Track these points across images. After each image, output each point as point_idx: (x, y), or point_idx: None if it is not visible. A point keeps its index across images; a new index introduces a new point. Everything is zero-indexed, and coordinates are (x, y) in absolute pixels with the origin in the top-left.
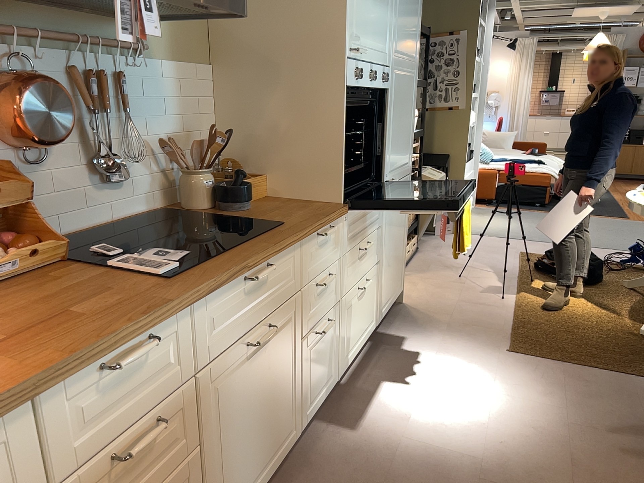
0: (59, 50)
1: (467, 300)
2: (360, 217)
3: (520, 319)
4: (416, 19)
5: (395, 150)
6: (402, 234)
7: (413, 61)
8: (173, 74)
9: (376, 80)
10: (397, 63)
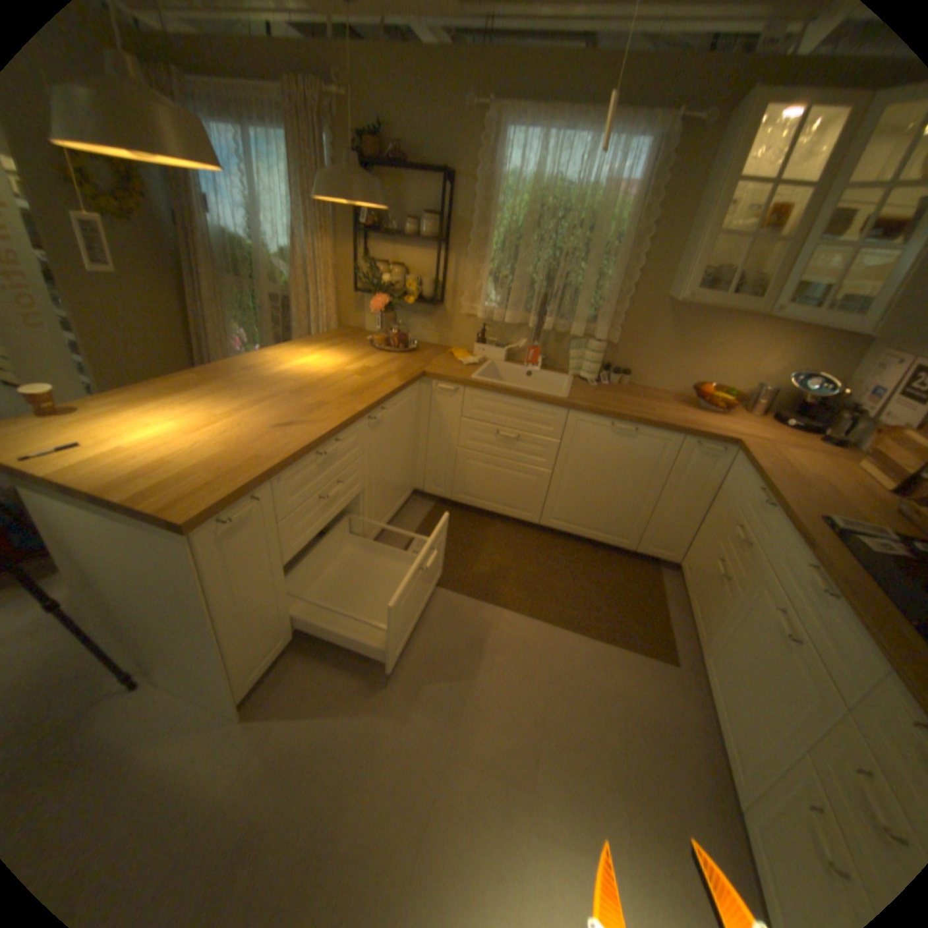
0: None
1: None
2: None
3: None
4: None
5: None
6: None
7: None
8: None
9: None
10: None
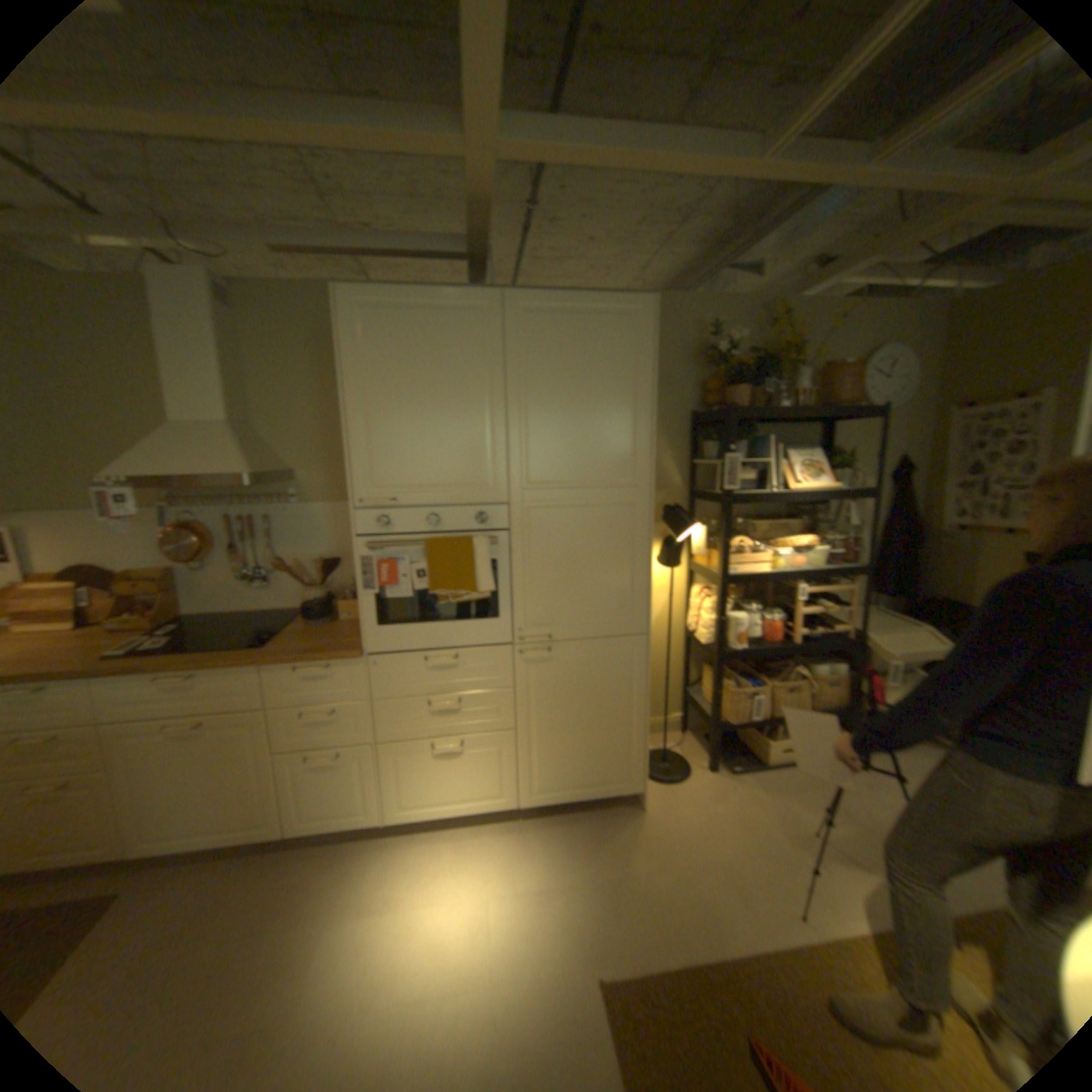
0: (217, 506)
1: (733, 875)
2: (420, 668)
3: (741, 973)
4: (614, 430)
5: (550, 601)
6: (614, 713)
7: (616, 485)
8: (324, 512)
9: (446, 523)
10: (536, 495)
